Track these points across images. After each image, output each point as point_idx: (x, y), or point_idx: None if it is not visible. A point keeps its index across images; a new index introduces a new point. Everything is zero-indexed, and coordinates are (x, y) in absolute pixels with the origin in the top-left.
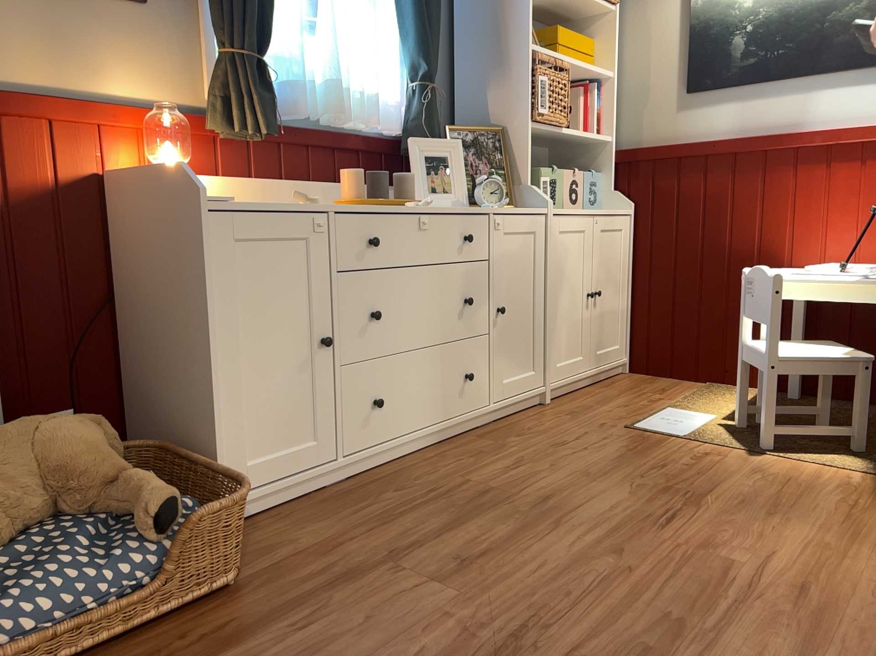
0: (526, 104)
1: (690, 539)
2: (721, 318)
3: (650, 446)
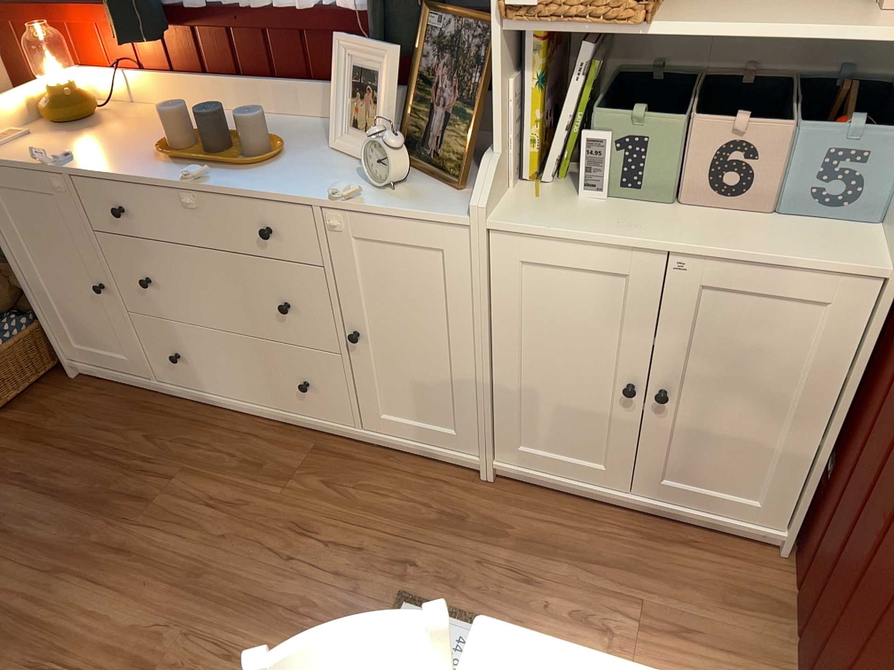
0: None
1: None
2: (854, 666)
3: None
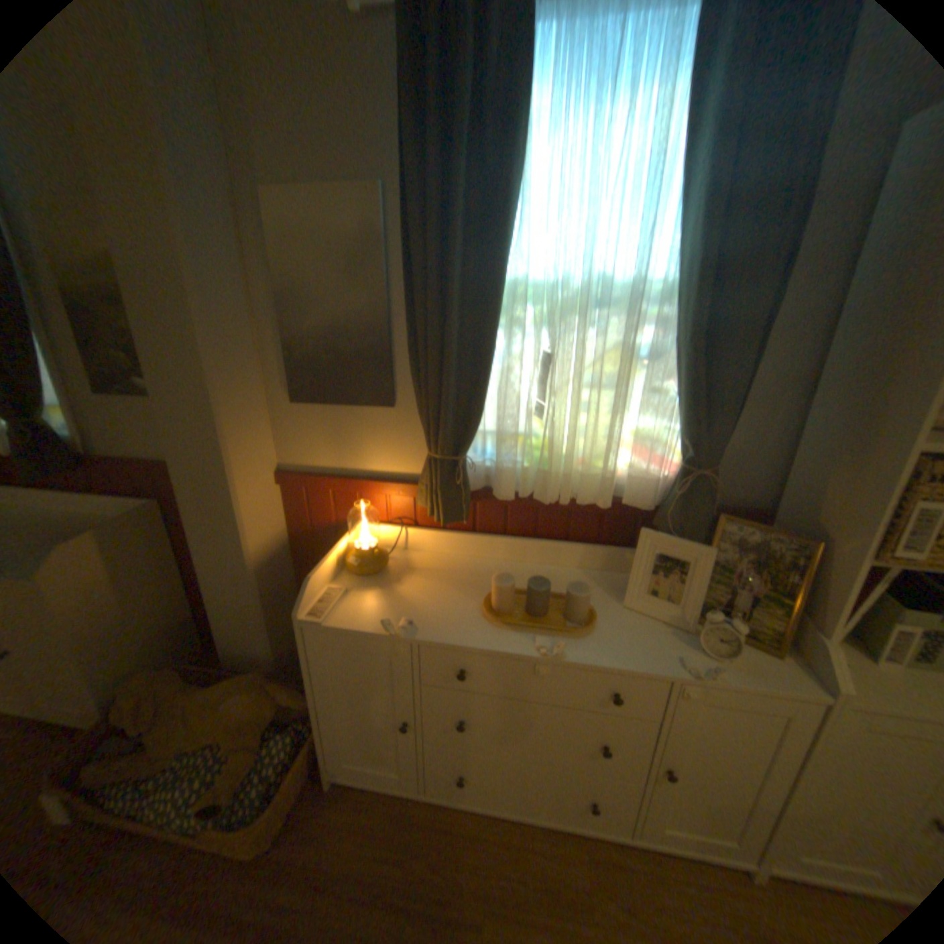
0: (874, 535)
1: None
2: None
3: None
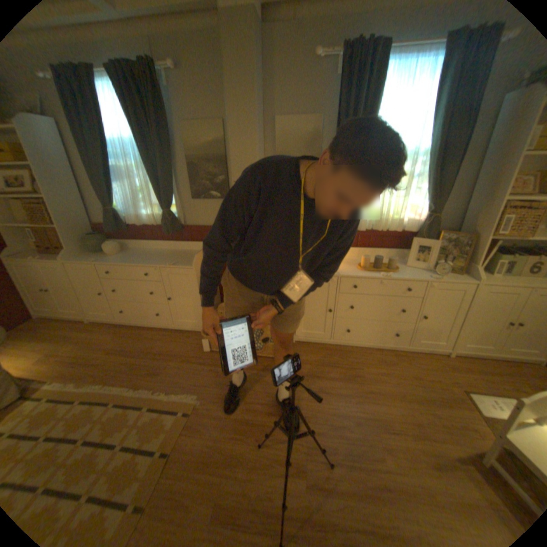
0: (492, 229)
1: (388, 446)
2: None
3: (455, 409)
